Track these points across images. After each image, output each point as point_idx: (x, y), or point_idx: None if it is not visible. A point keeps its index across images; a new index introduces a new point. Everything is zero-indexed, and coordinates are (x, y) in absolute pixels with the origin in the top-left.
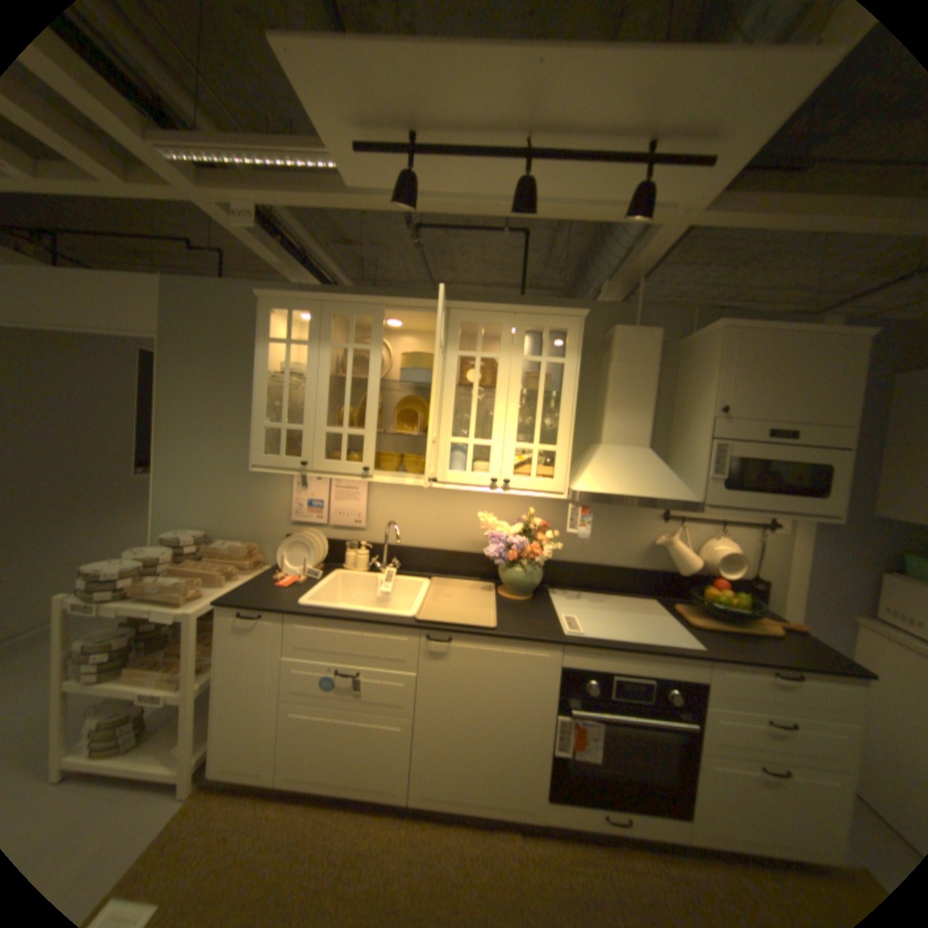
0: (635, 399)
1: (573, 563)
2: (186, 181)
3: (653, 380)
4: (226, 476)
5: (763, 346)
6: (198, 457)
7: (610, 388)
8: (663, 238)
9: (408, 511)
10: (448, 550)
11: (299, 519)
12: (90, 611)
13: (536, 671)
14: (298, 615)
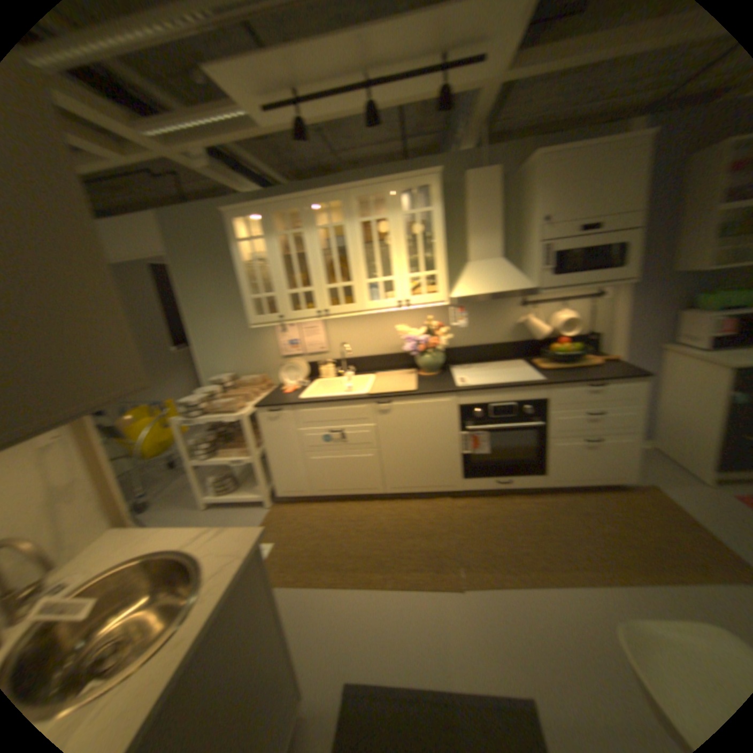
0: (486, 224)
1: (463, 347)
2: (154, 144)
3: (496, 207)
4: (231, 337)
5: (569, 164)
6: (211, 328)
7: (467, 220)
8: (484, 96)
9: (350, 335)
10: (380, 355)
11: (283, 355)
12: (187, 424)
13: (441, 410)
14: (299, 405)
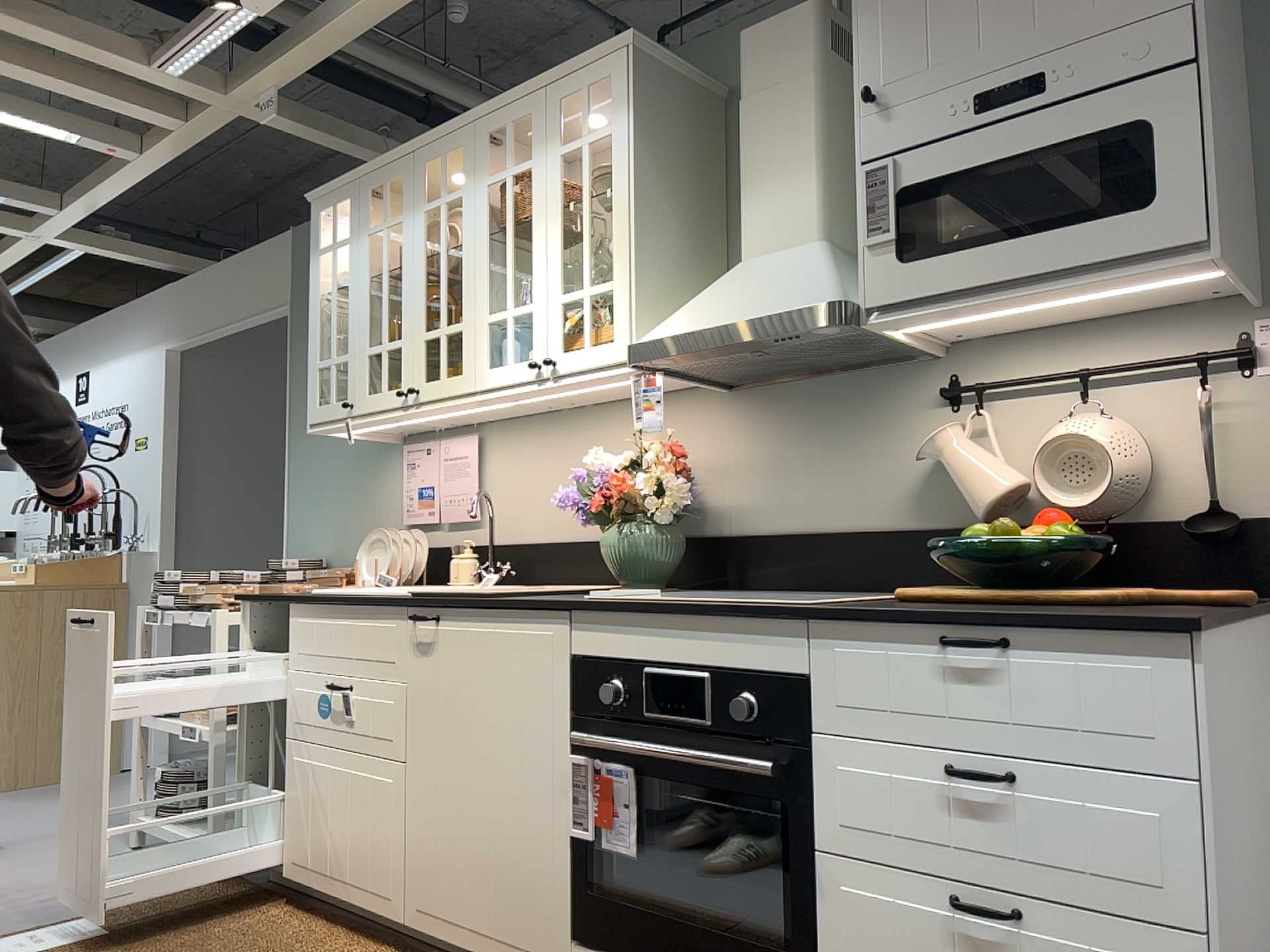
0: (781, 154)
1: (775, 535)
2: (214, 96)
3: (806, 105)
4: (346, 475)
5: None
6: (322, 454)
7: (740, 151)
8: None
9: (528, 481)
10: (581, 542)
11: (410, 522)
12: (157, 618)
13: (535, 664)
14: (297, 602)
